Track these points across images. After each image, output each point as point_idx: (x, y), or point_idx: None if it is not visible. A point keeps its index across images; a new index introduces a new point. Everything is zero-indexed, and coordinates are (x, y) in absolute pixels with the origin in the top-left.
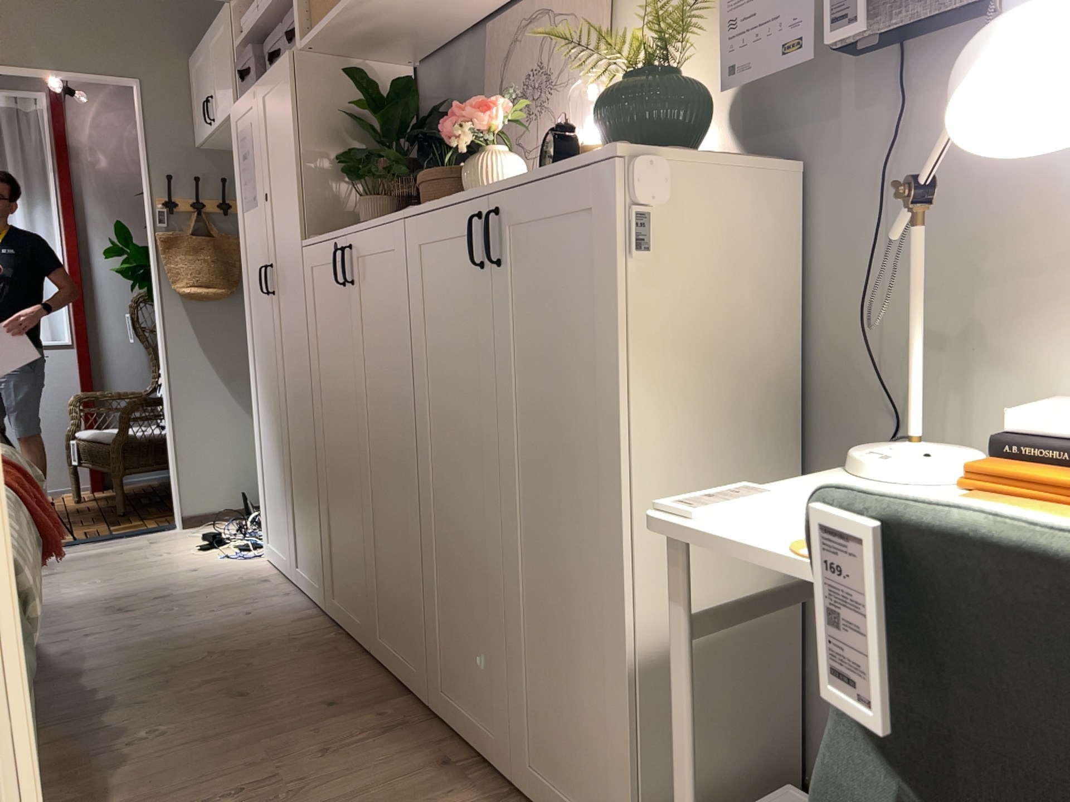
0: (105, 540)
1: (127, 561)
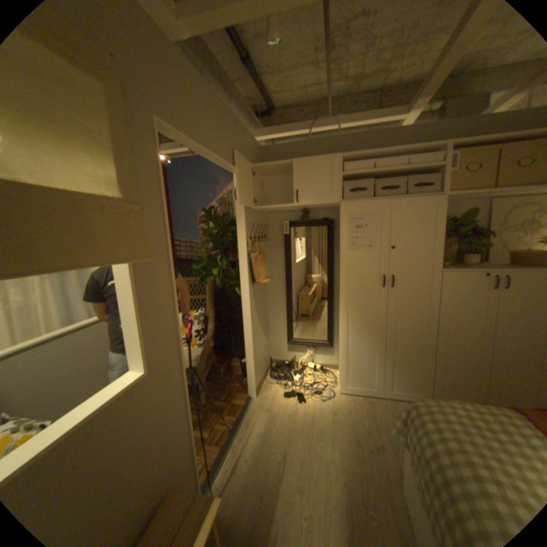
0: (241, 423)
1: (294, 427)
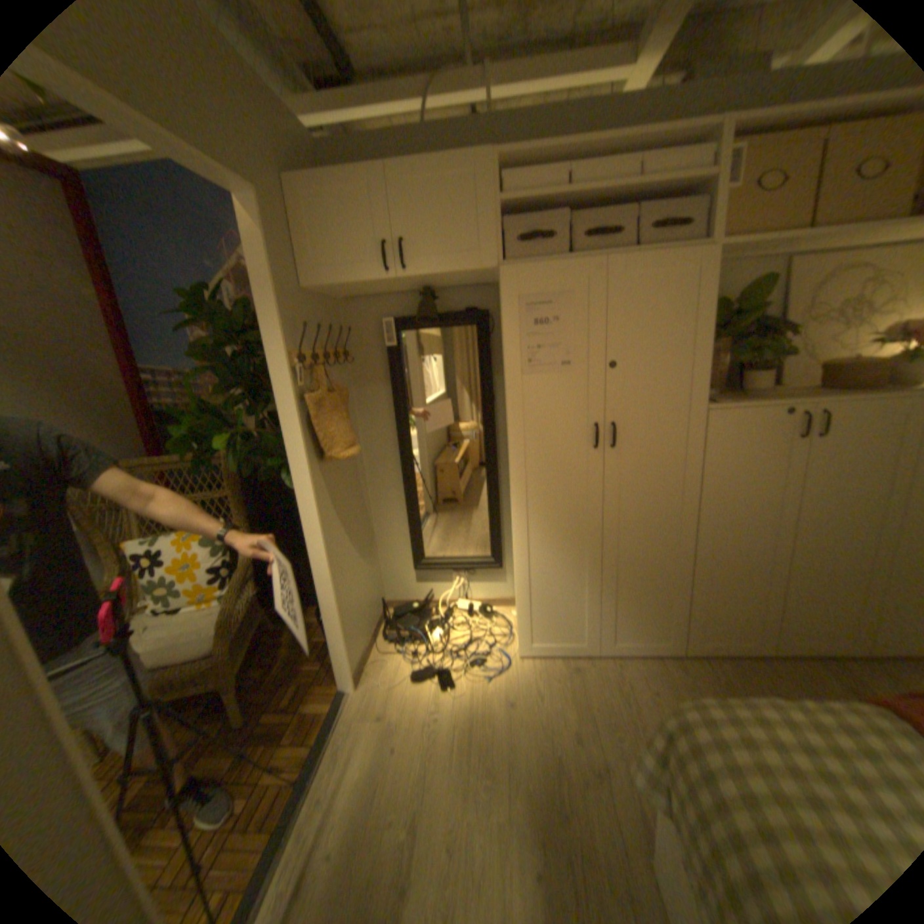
0: (321, 759)
1: (432, 751)
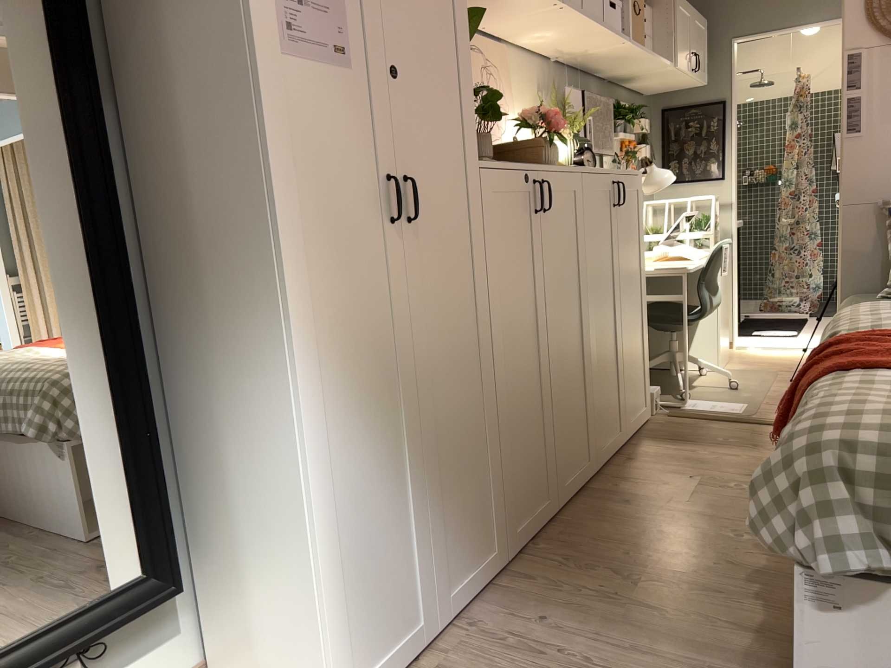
0: None
1: None
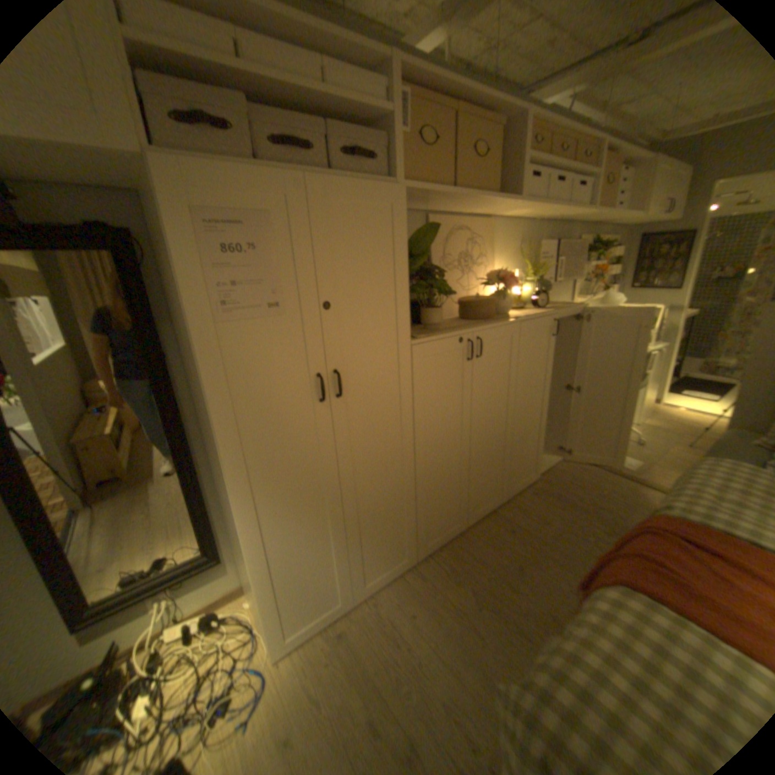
0: None
1: None
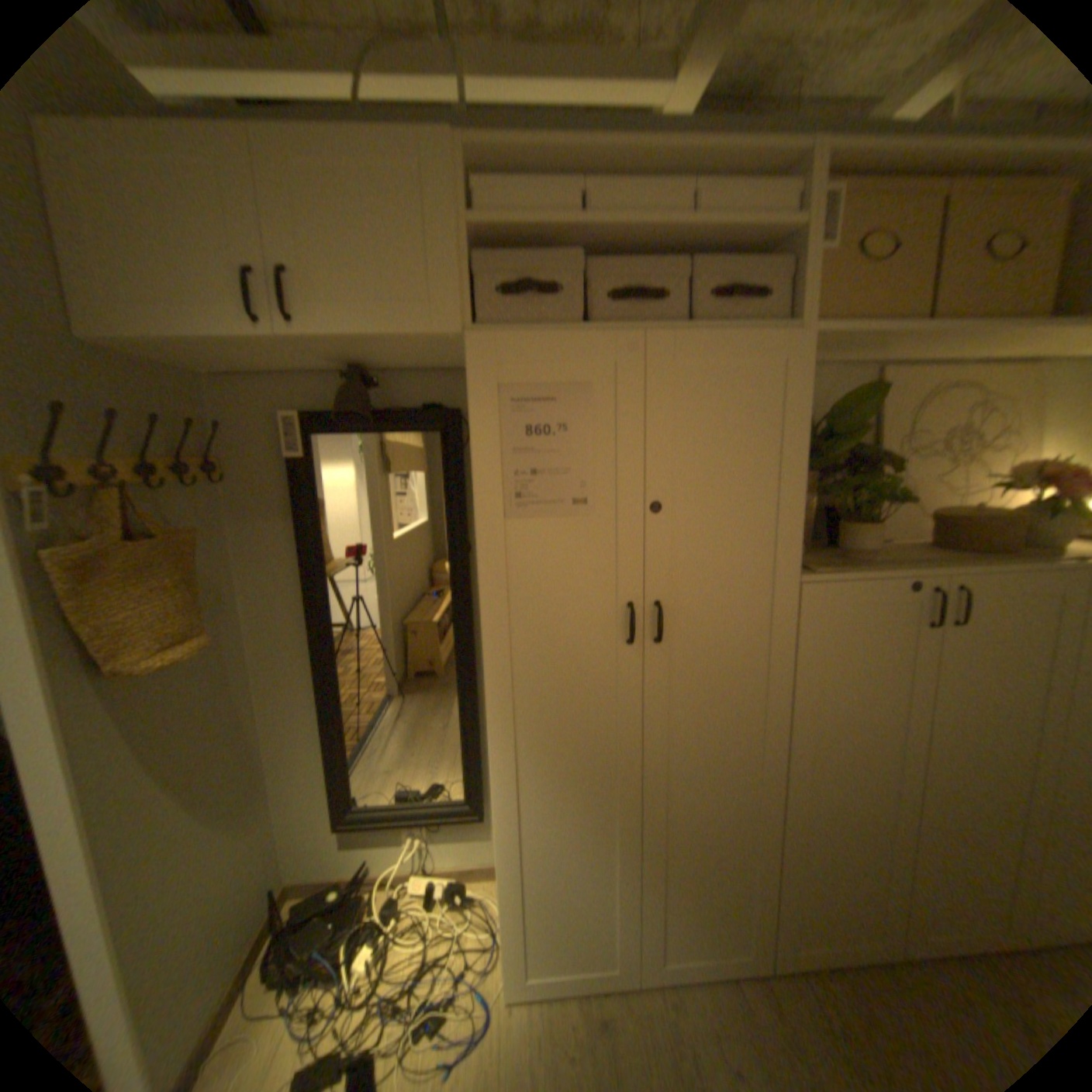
0: None
1: None
